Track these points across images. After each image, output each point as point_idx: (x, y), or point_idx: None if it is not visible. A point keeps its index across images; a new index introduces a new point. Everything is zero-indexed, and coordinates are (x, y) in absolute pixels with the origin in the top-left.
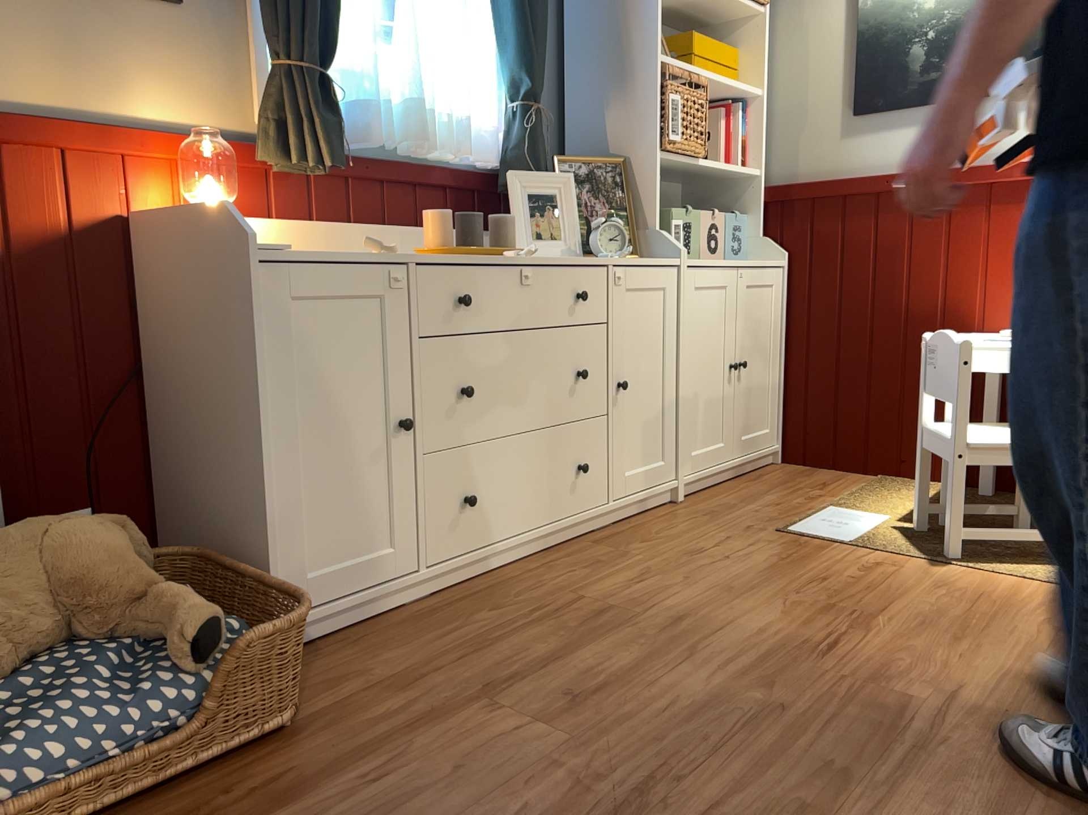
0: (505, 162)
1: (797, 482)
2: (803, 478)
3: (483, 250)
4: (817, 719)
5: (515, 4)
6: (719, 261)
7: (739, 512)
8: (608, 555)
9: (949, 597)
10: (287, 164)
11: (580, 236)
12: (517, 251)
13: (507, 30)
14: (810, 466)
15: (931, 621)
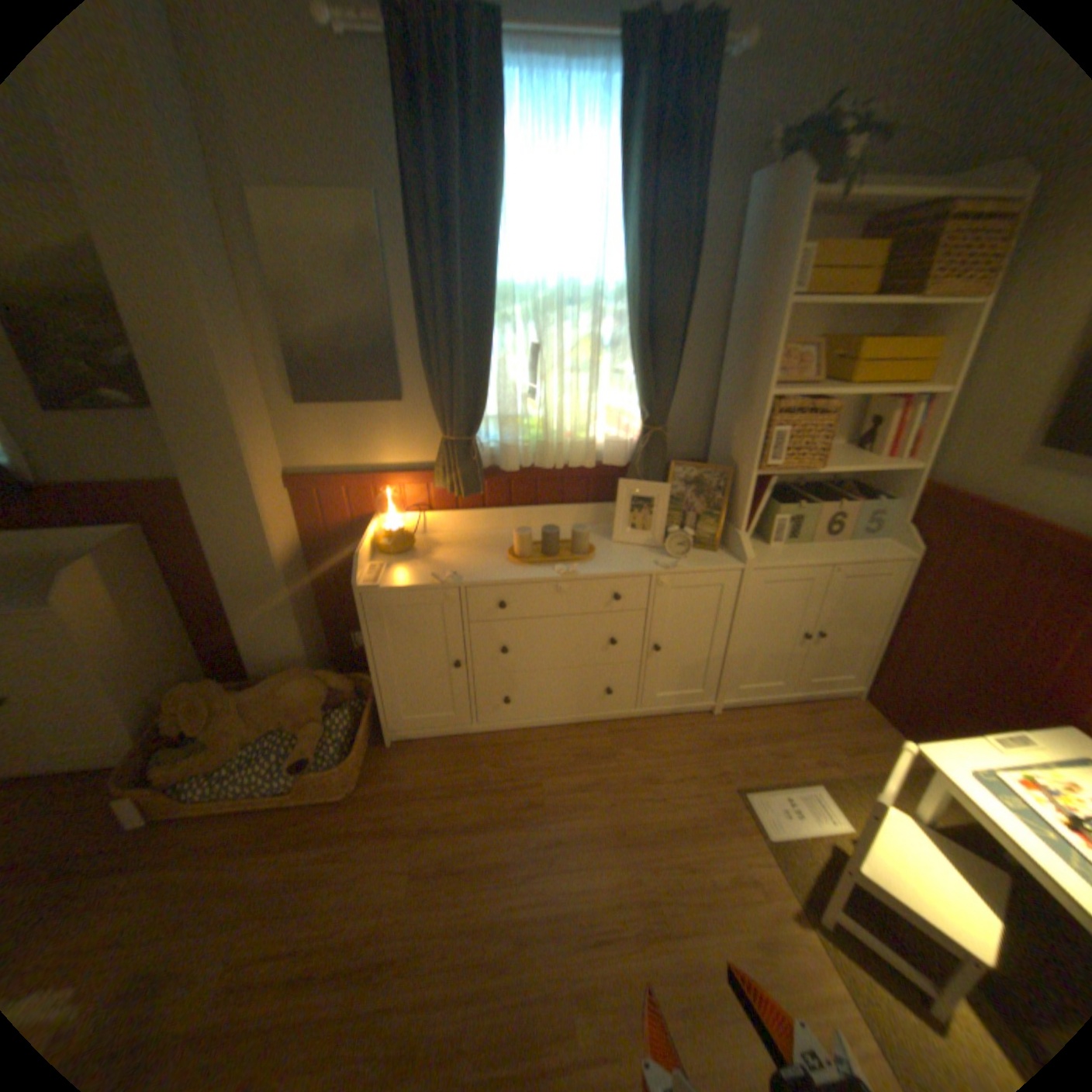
0: (631, 464)
1: (842, 737)
2: (853, 735)
3: (544, 561)
4: (508, 997)
5: (638, 357)
6: (825, 552)
7: (742, 752)
8: (603, 750)
9: (752, 968)
10: (452, 490)
11: (662, 533)
12: (560, 570)
13: (637, 373)
14: (884, 720)
15: (699, 980)
